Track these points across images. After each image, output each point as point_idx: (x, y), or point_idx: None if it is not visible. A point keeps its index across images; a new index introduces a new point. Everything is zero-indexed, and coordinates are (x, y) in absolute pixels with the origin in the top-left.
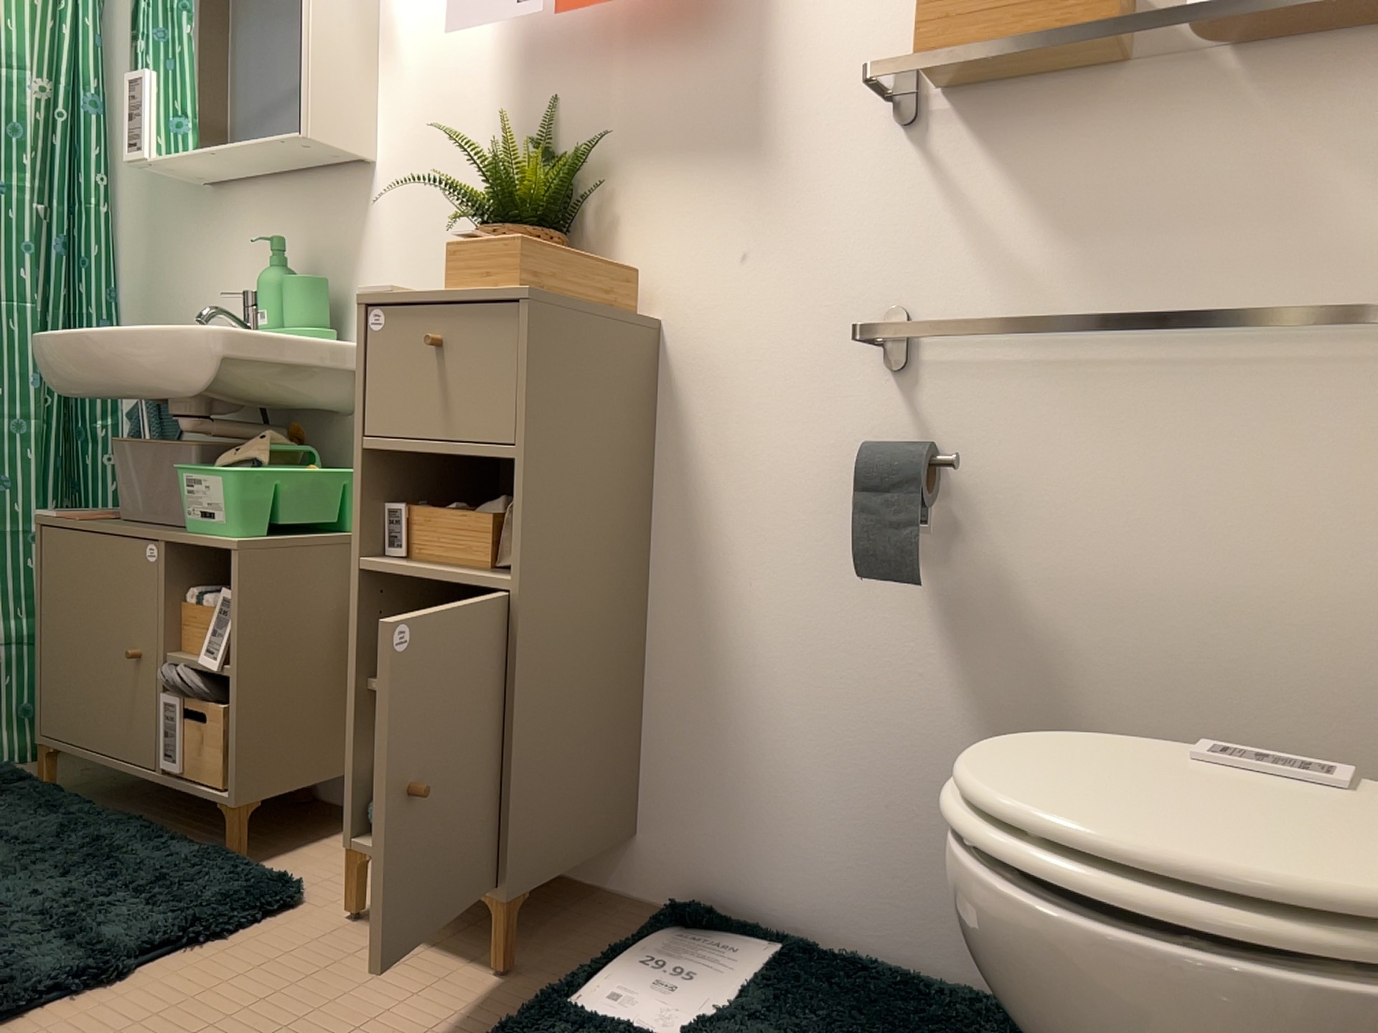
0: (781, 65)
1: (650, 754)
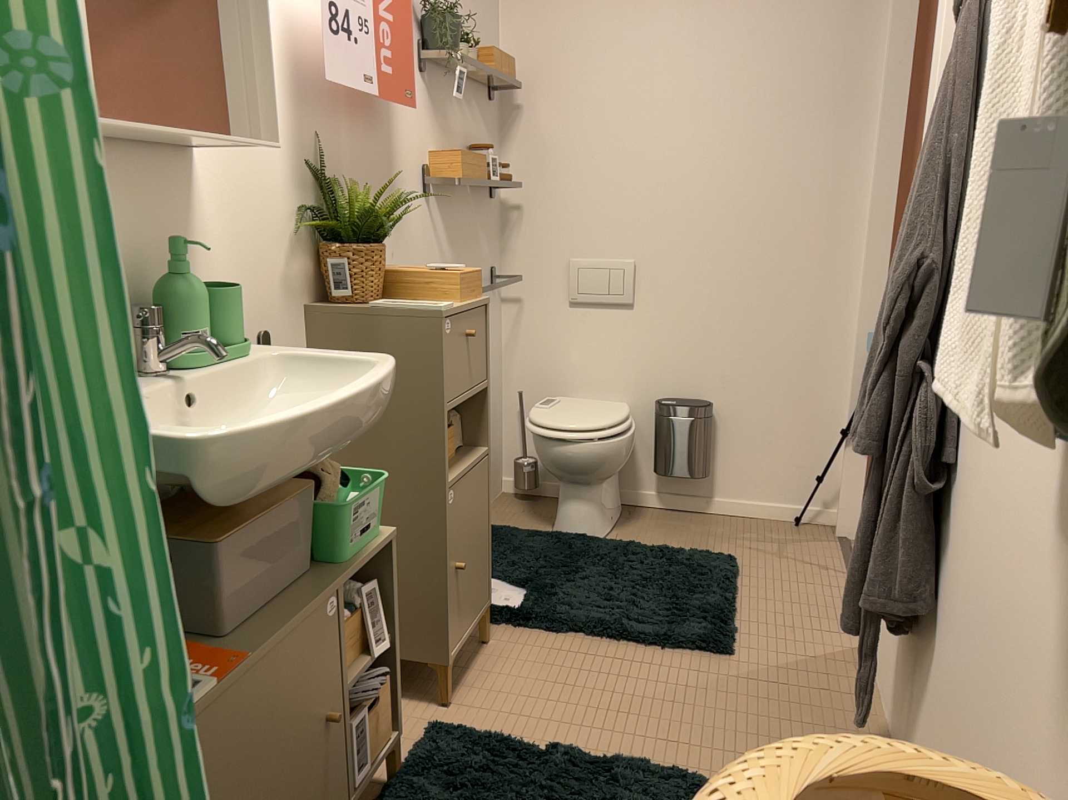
0: (399, 157)
1: None
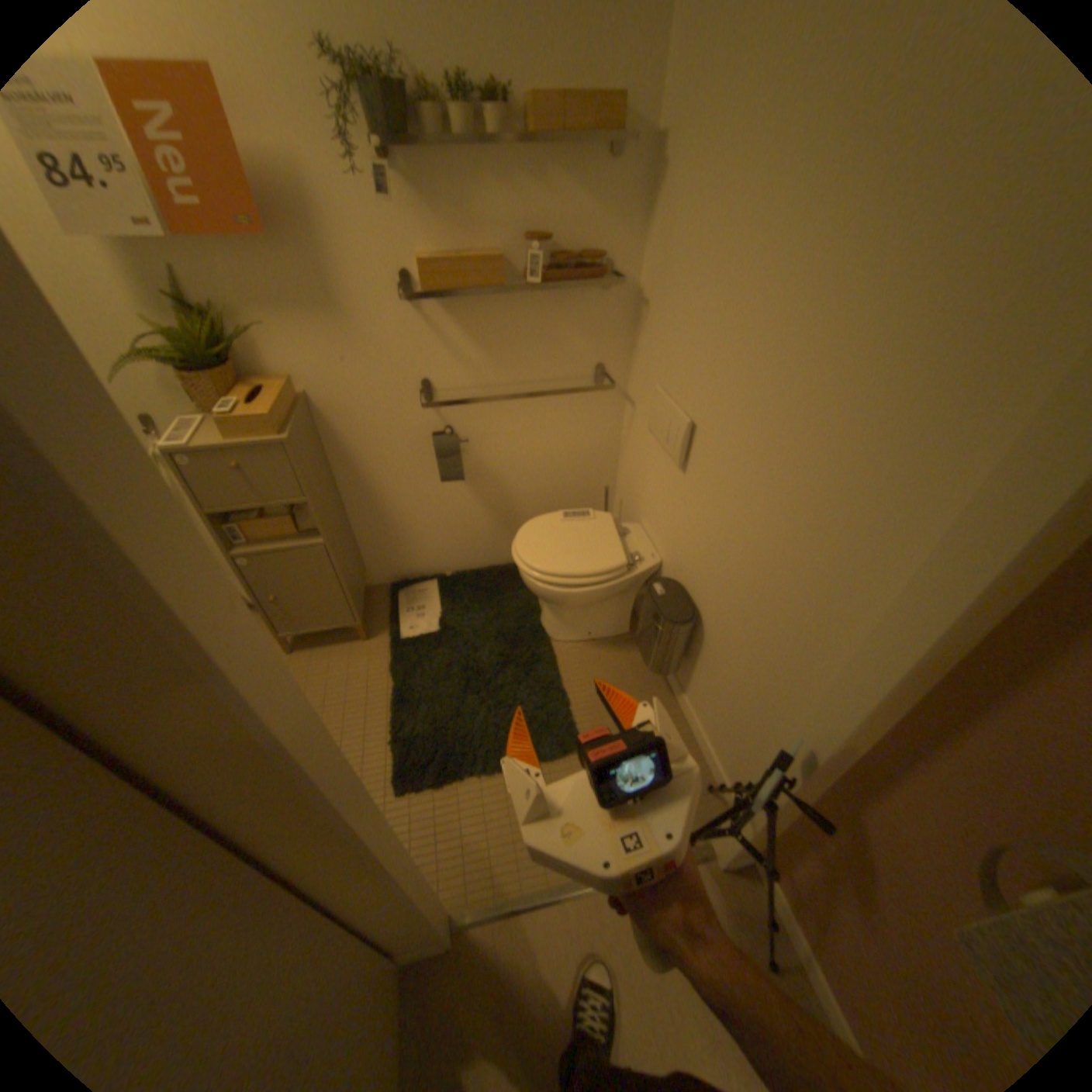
0: (333, 263)
1: (363, 547)
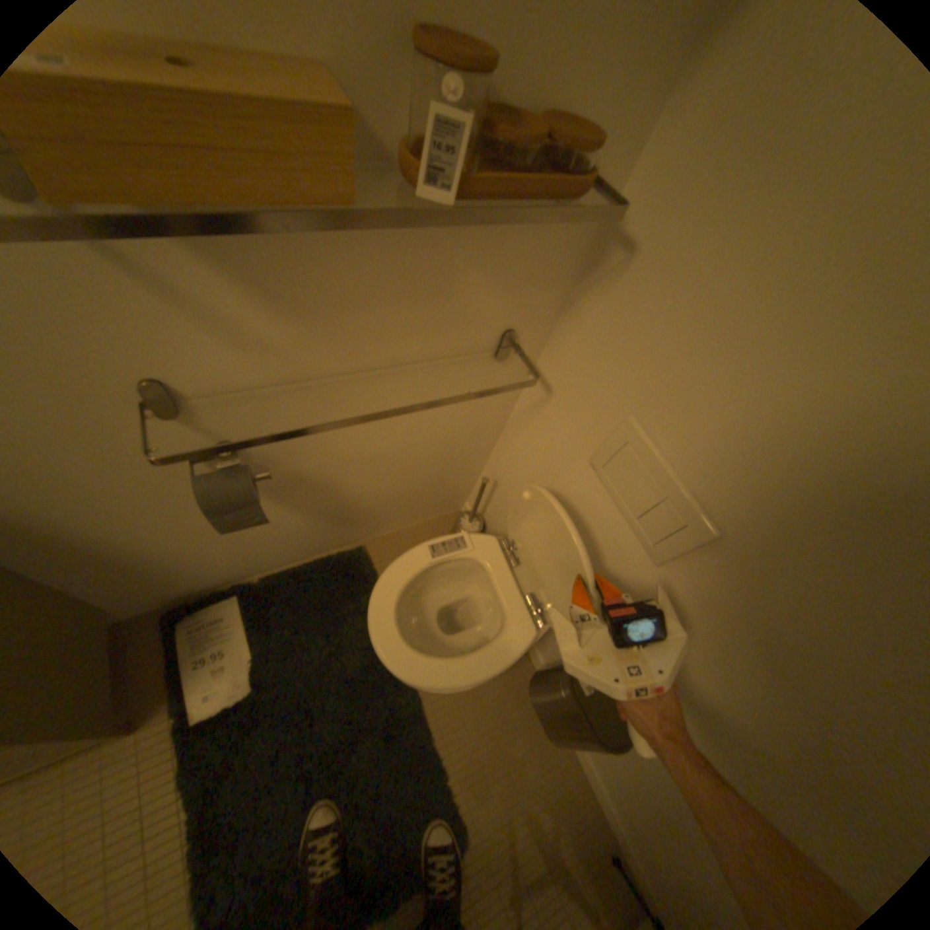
0: None
1: (88, 596)
